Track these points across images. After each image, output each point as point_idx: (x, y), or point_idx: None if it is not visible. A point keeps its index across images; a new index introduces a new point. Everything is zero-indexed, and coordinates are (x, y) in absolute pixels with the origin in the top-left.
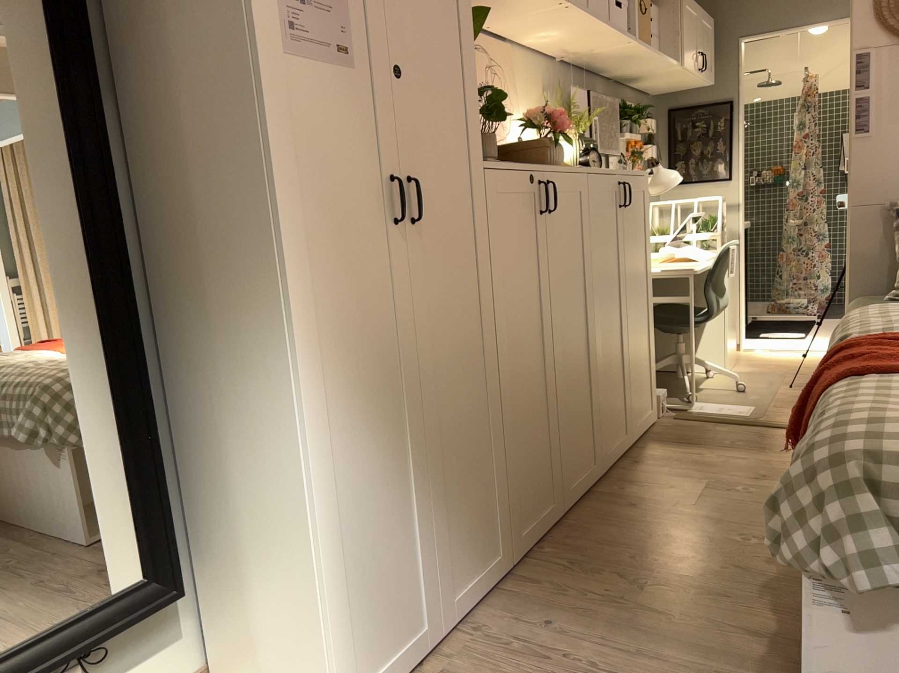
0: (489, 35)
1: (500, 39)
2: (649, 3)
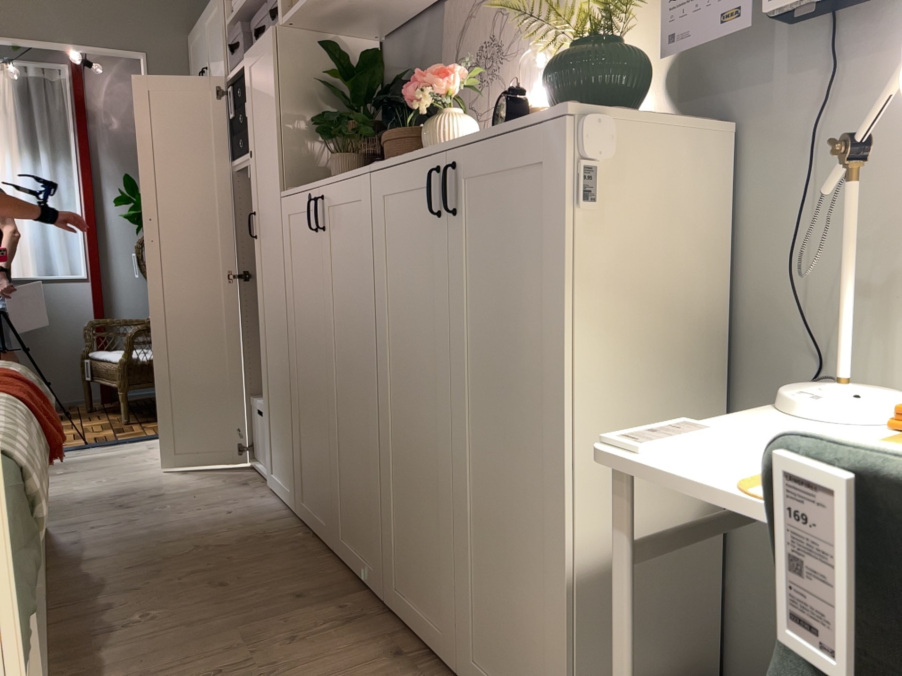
0: None
1: None
2: None
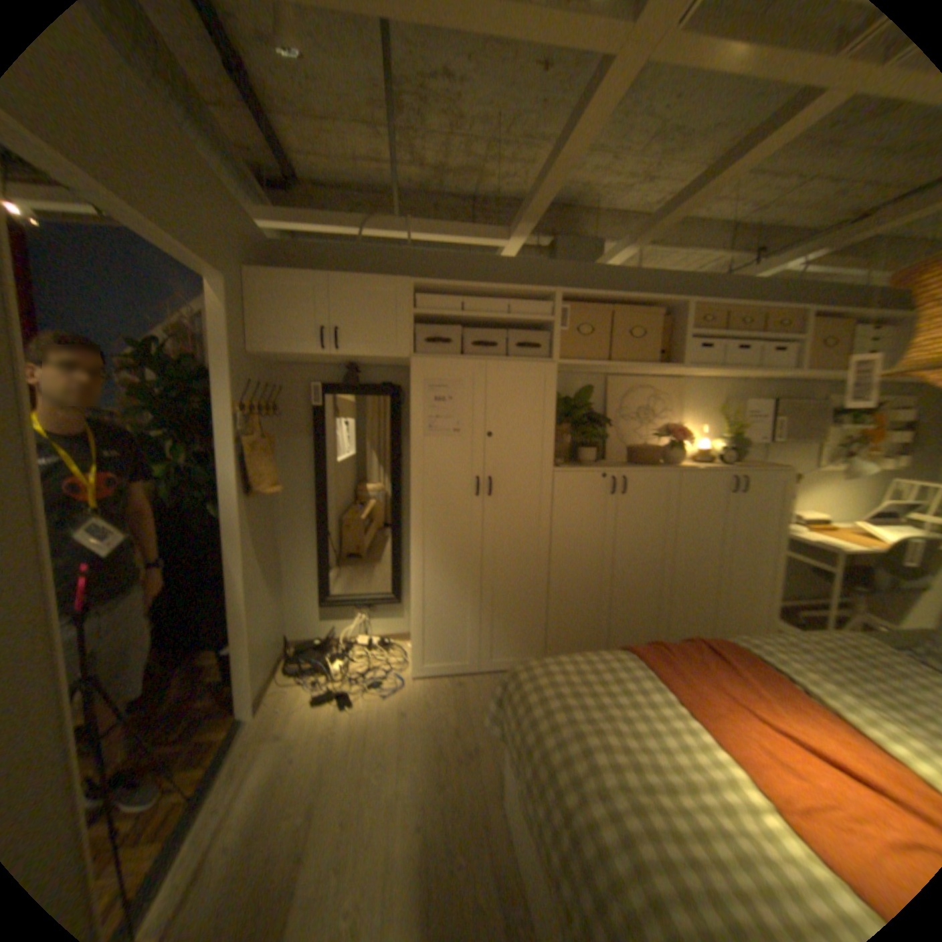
0: (657, 378)
1: (672, 378)
2: (847, 336)
